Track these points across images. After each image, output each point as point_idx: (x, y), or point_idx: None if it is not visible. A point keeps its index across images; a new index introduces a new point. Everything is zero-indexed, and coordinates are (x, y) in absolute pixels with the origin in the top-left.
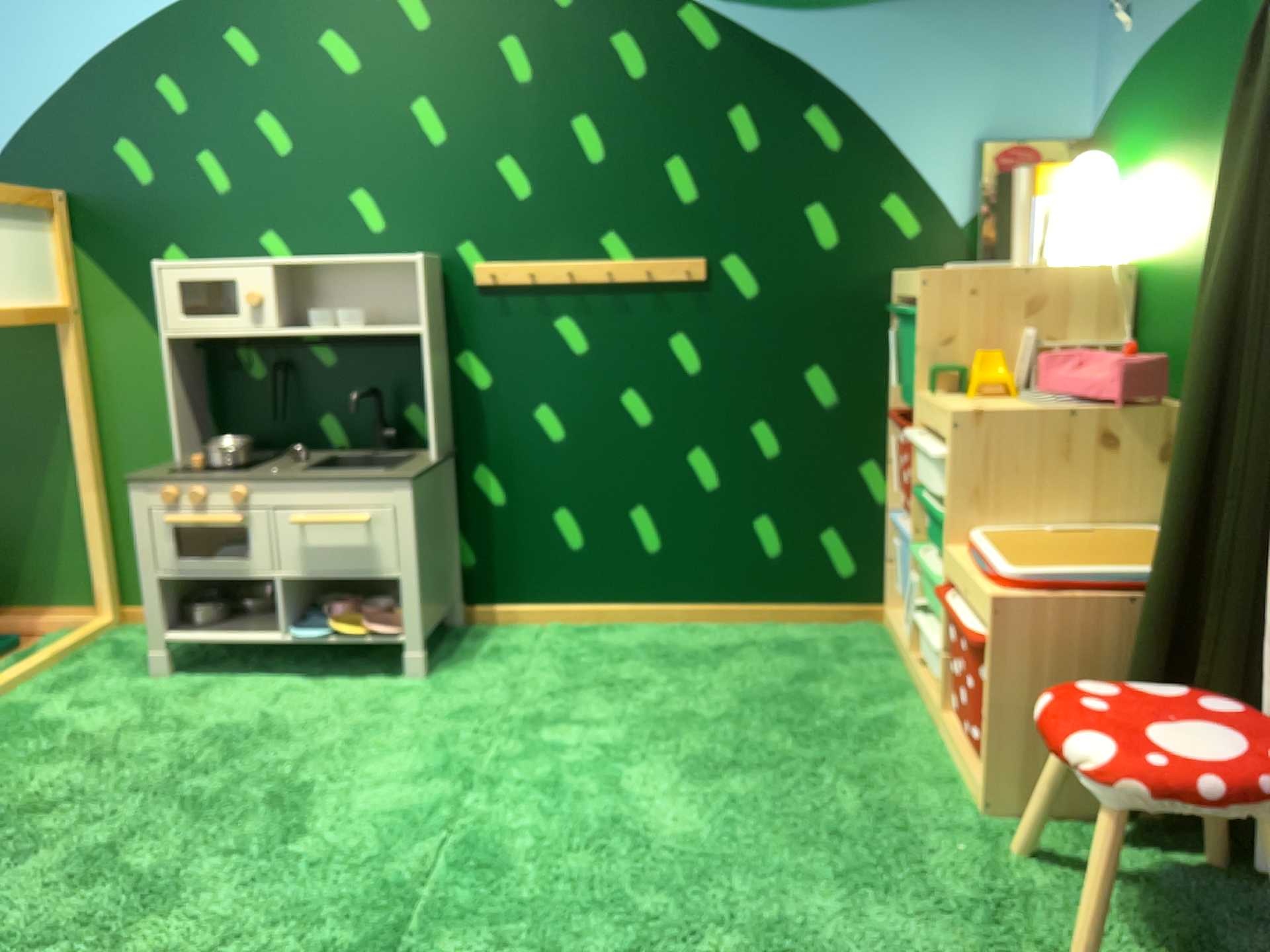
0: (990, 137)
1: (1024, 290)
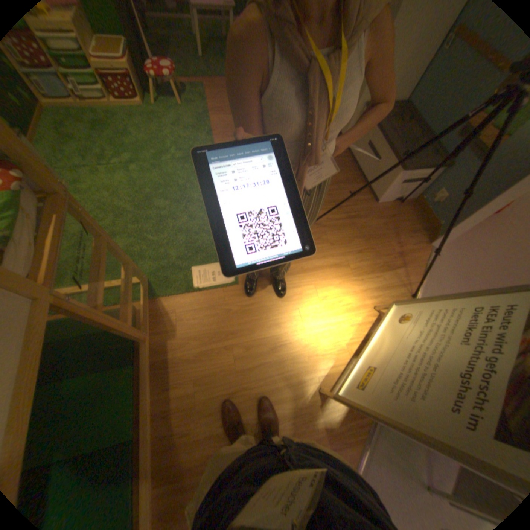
0: None
1: None
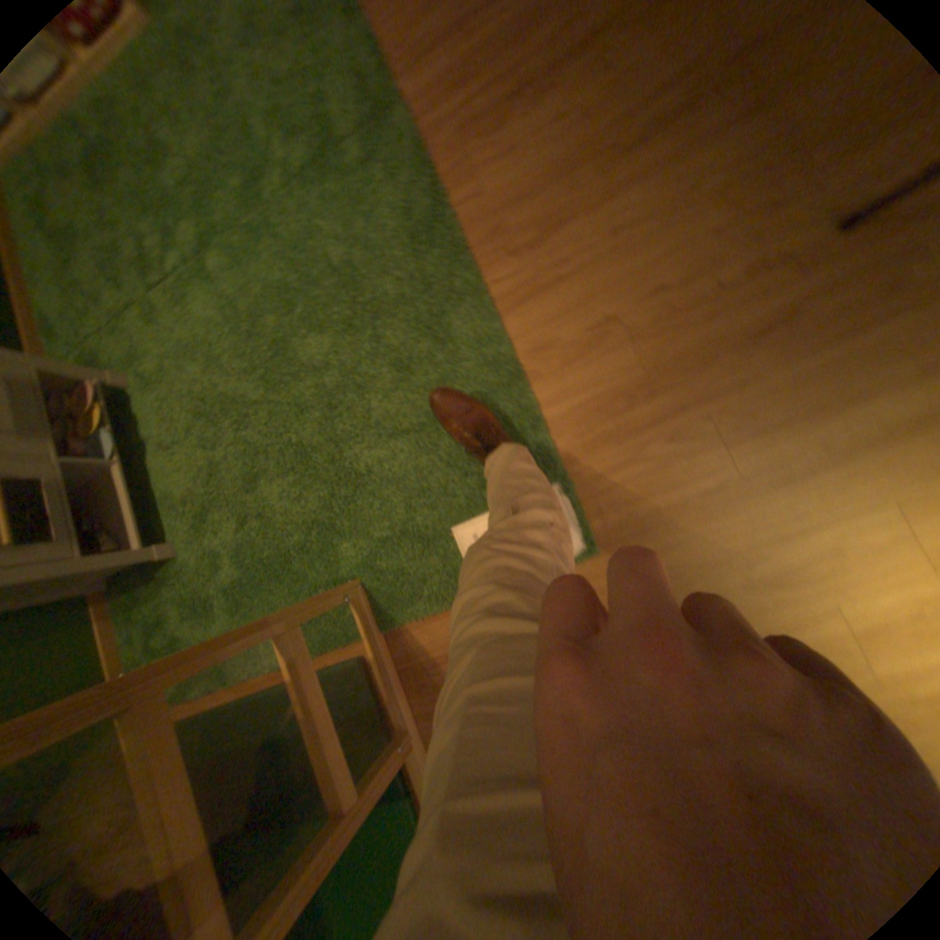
0: None
1: None
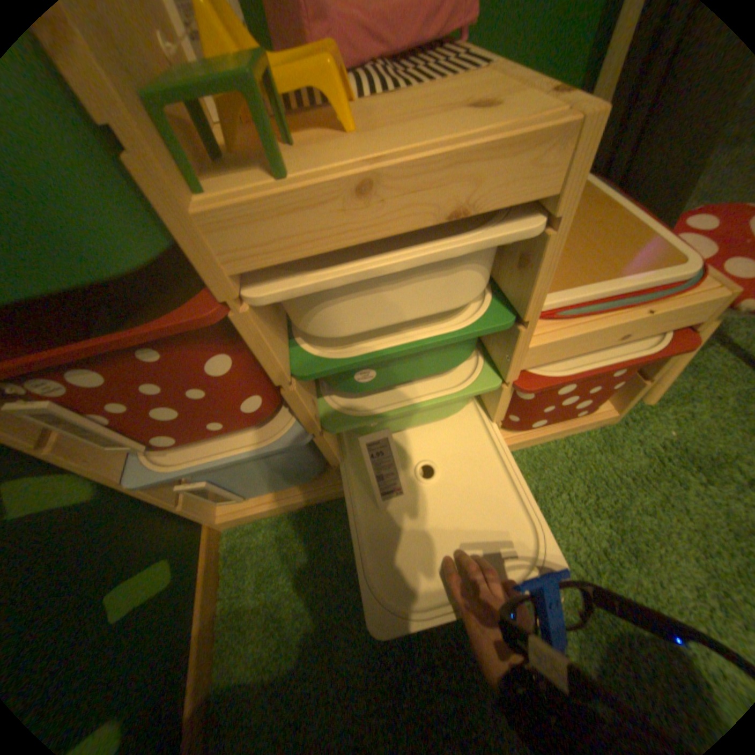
0: None
1: None
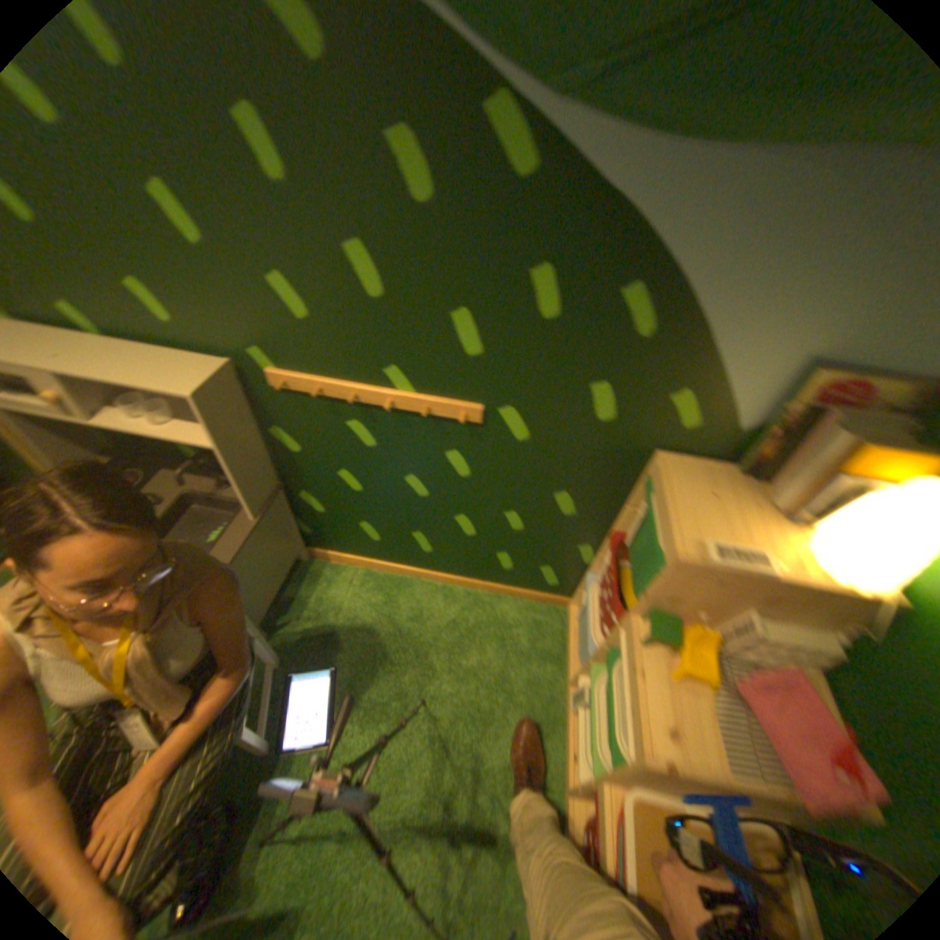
0: (835, 362)
1: (775, 598)
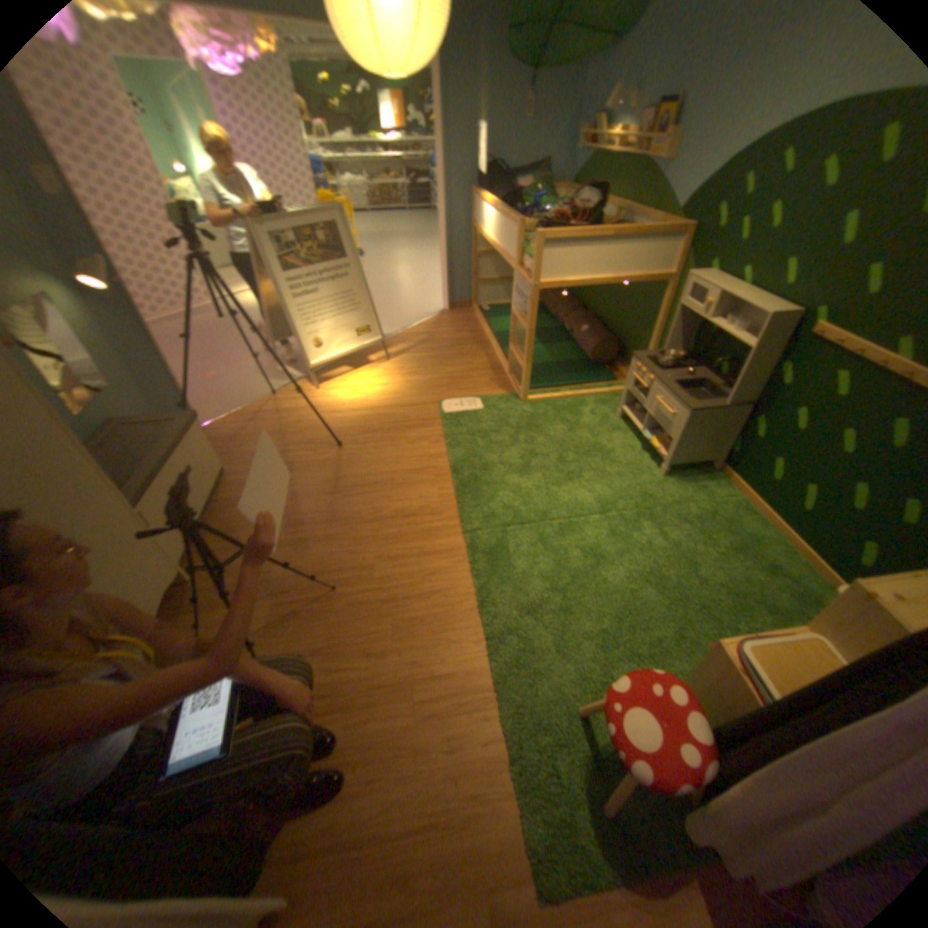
0: None
1: None
